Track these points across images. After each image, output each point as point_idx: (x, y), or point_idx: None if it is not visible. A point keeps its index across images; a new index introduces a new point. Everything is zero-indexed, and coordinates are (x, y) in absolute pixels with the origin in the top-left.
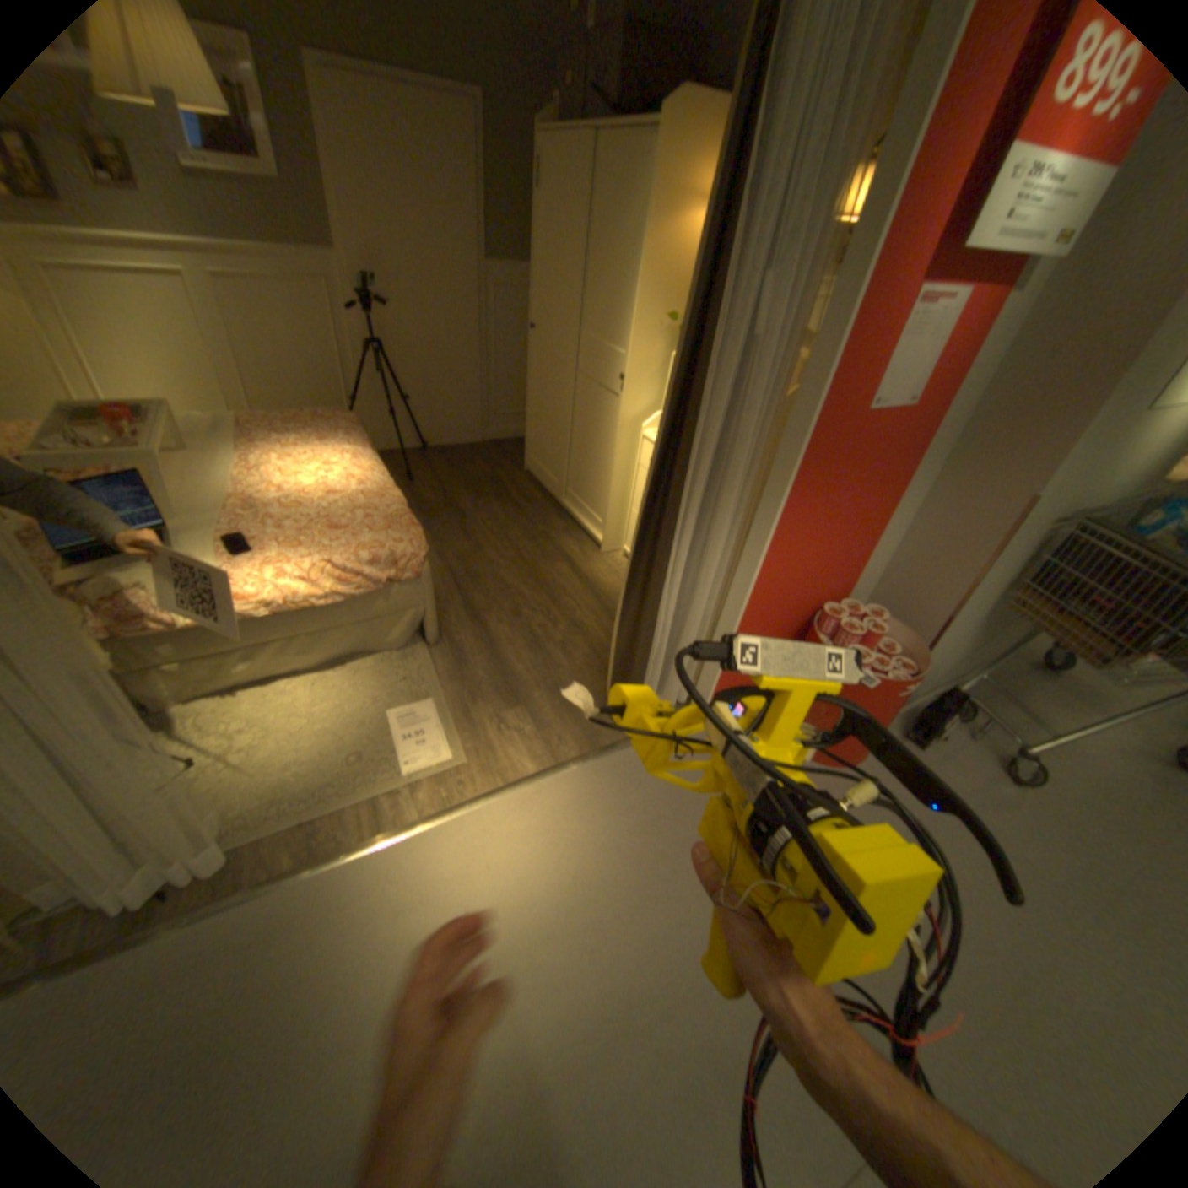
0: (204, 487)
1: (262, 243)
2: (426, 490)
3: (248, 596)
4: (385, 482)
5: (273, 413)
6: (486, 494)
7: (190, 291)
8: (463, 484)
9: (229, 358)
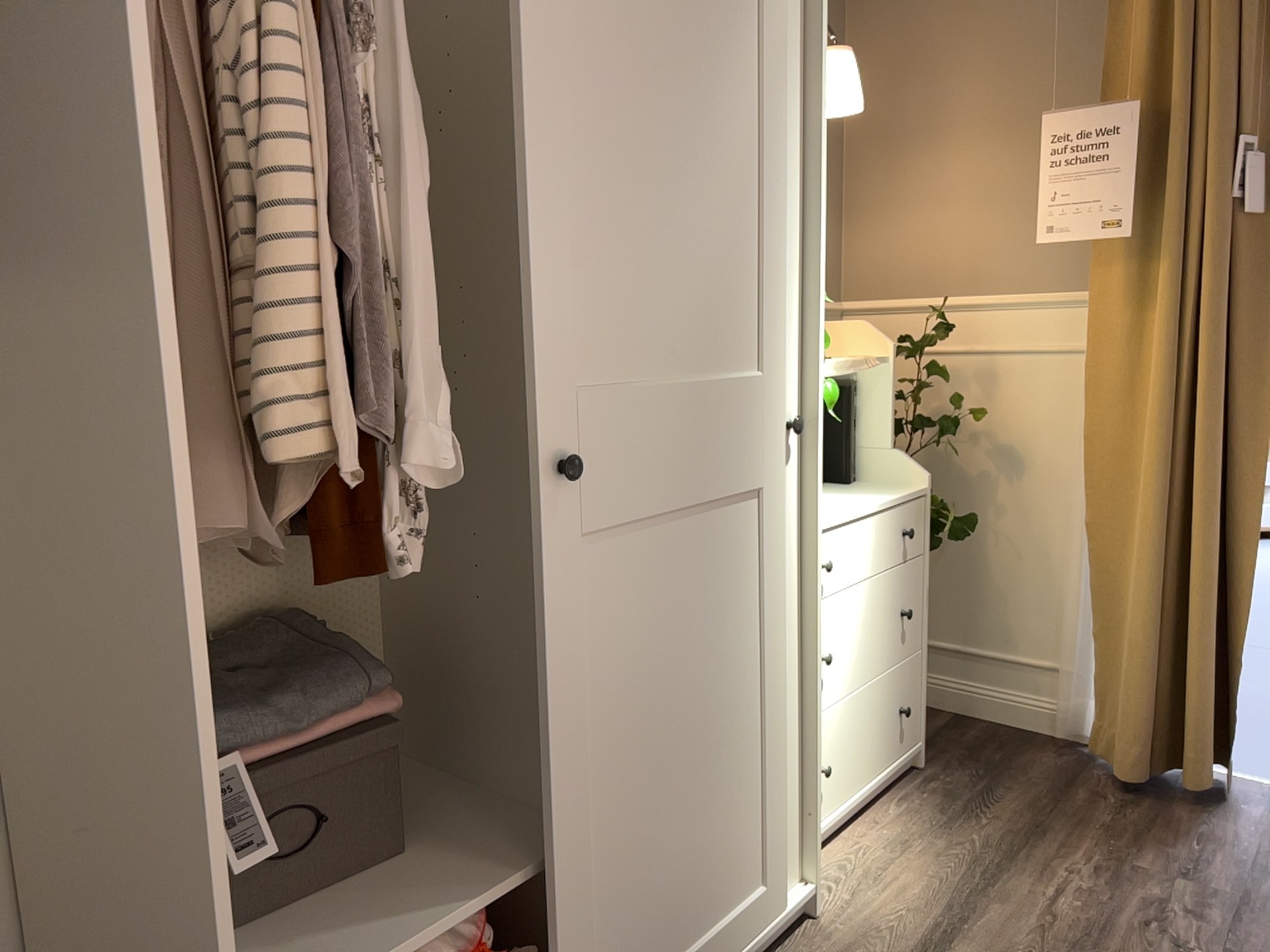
0: None
1: None
2: None
3: None
4: None
5: None
6: None
7: None
8: None
9: None
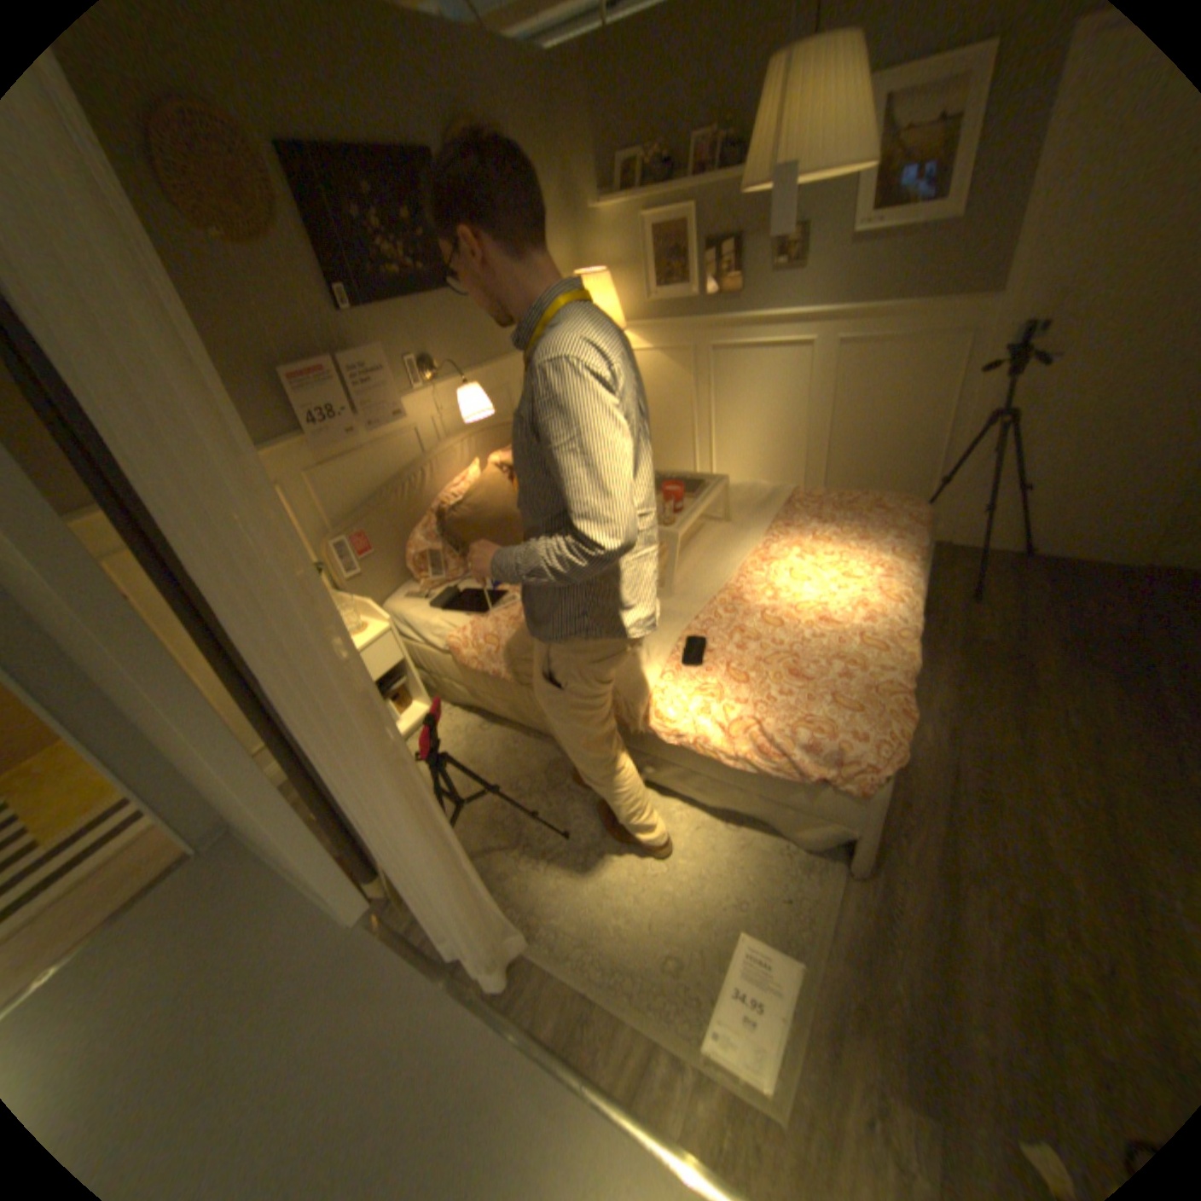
0: (713, 572)
1: (910, 299)
2: (994, 623)
3: (666, 720)
4: (907, 625)
5: (833, 493)
6: (1103, 665)
7: (815, 359)
8: (1066, 633)
9: (826, 425)
